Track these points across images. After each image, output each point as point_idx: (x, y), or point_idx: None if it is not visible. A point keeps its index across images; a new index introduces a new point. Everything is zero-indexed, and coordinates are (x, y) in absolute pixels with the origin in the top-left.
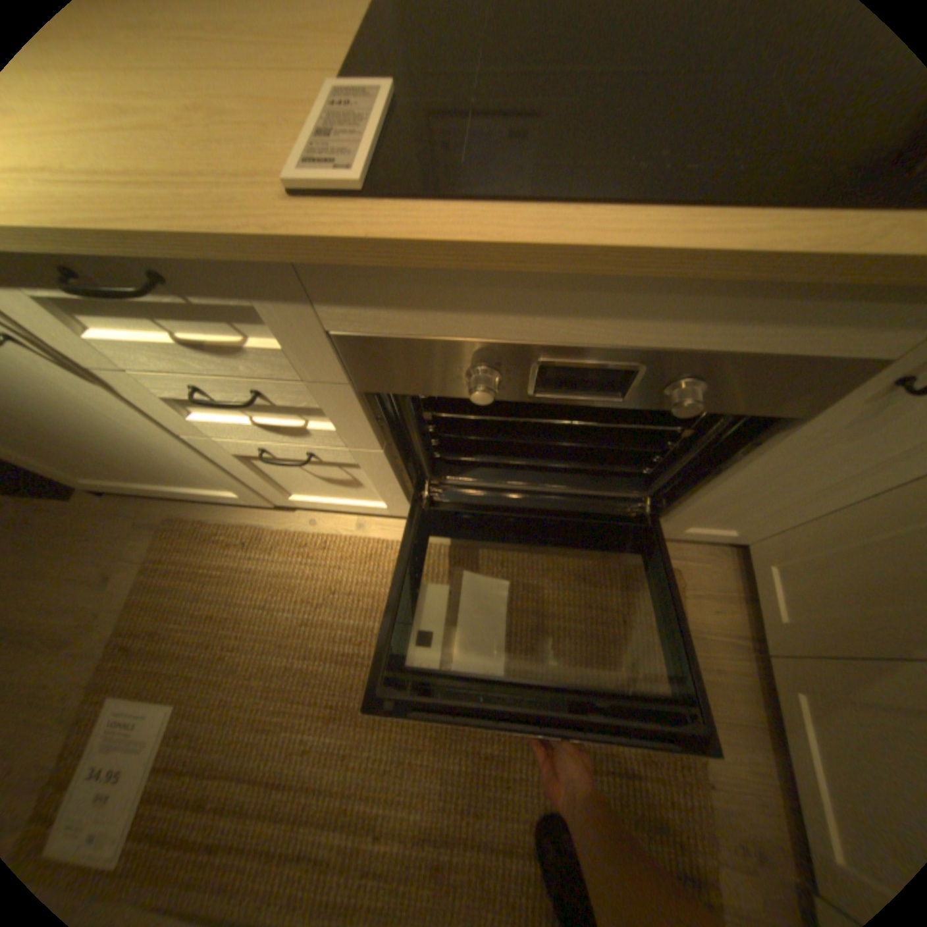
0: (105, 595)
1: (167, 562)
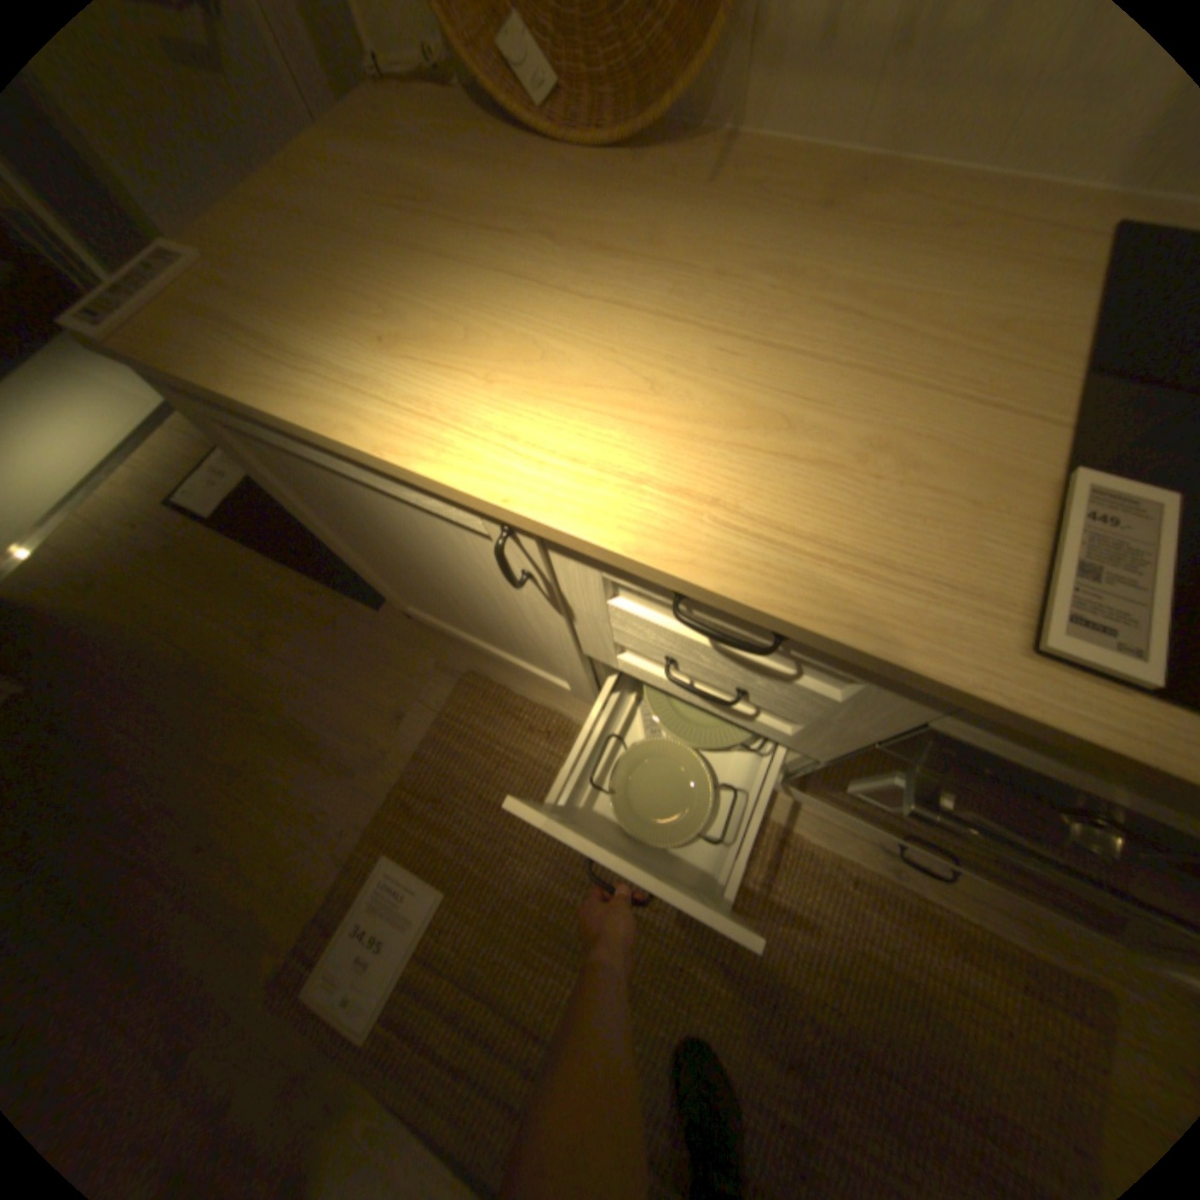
0: (396, 736)
1: (466, 724)
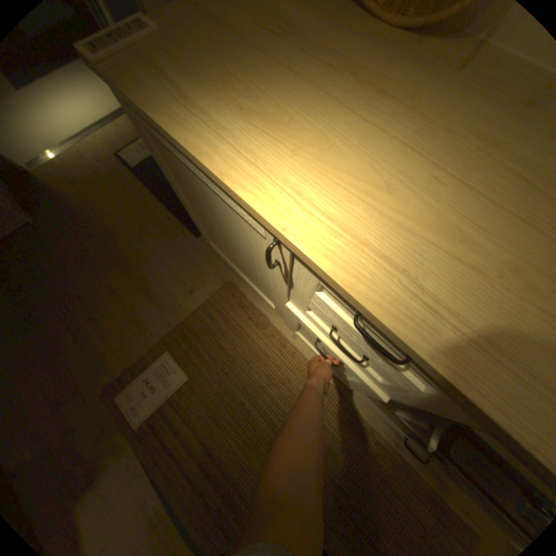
0: (189, 300)
1: (222, 306)
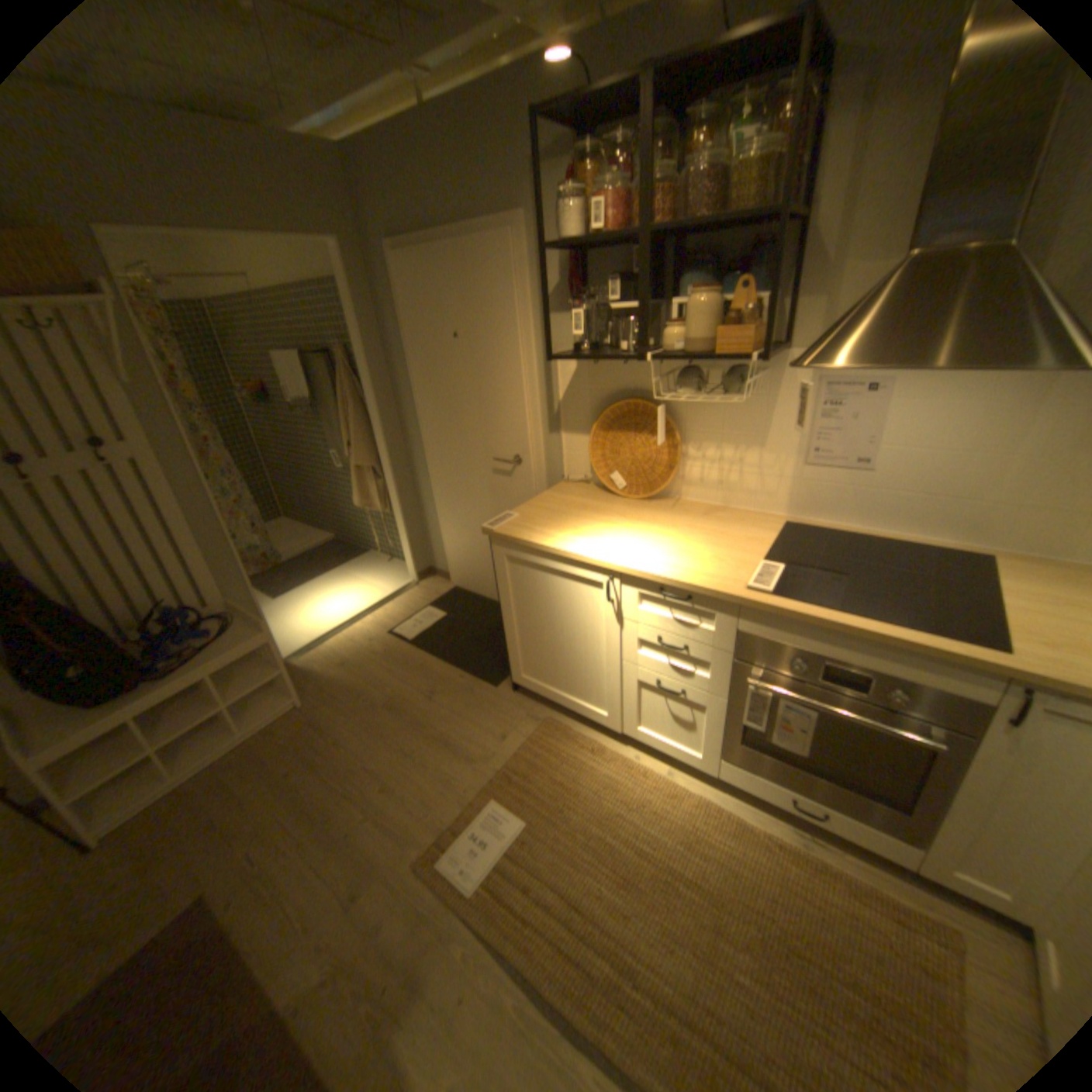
0: (503, 745)
1: (543, 742)
